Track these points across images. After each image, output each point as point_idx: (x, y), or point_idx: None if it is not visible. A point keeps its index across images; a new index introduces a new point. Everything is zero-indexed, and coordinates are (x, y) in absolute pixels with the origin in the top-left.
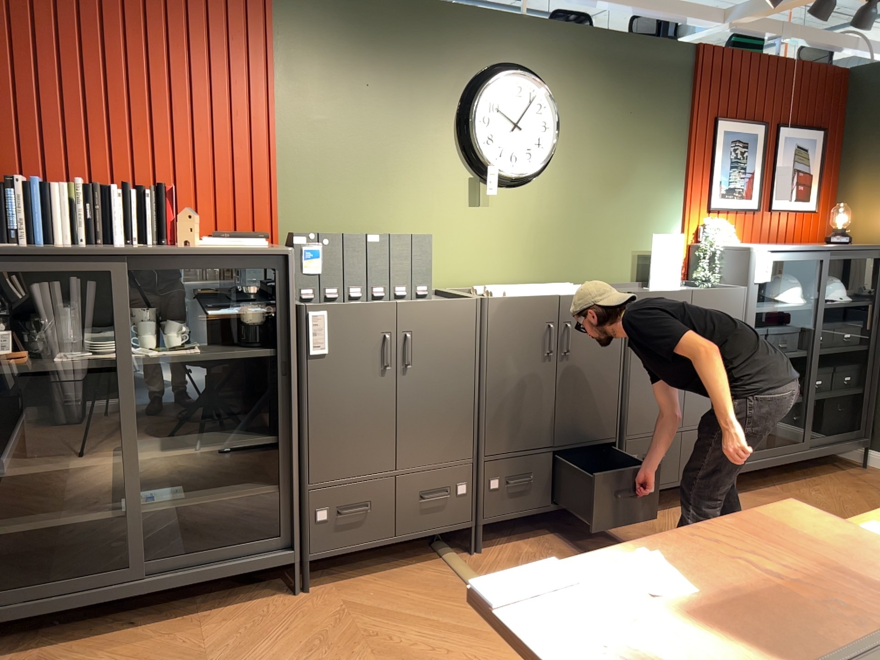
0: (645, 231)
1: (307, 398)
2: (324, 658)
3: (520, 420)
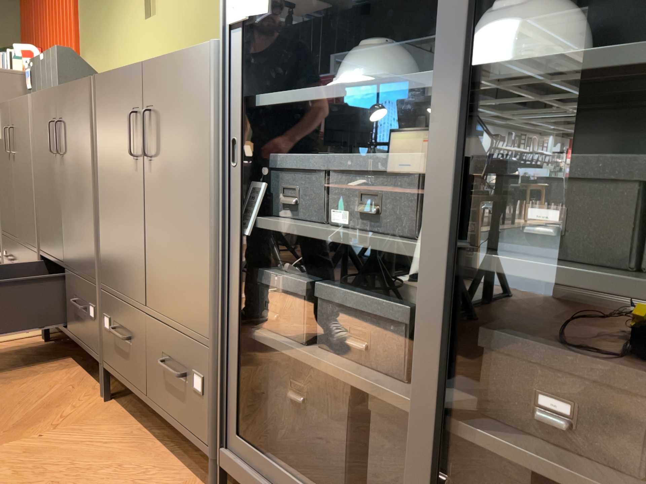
0: None
1: None
2: None
3: (48, 222)
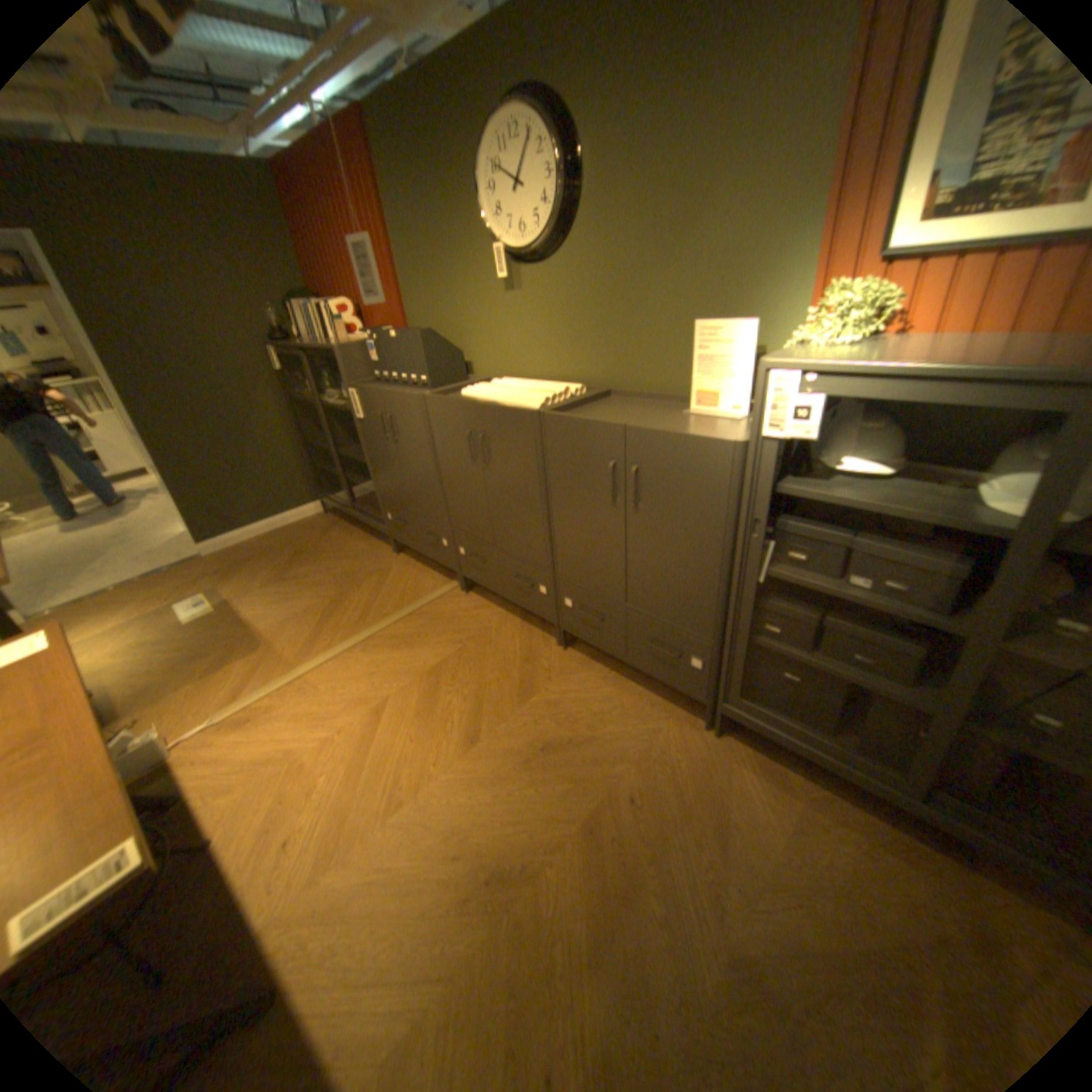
0: (727, 312)
1: (366, 444)
2: (338, 580)
3: (467, 510)
